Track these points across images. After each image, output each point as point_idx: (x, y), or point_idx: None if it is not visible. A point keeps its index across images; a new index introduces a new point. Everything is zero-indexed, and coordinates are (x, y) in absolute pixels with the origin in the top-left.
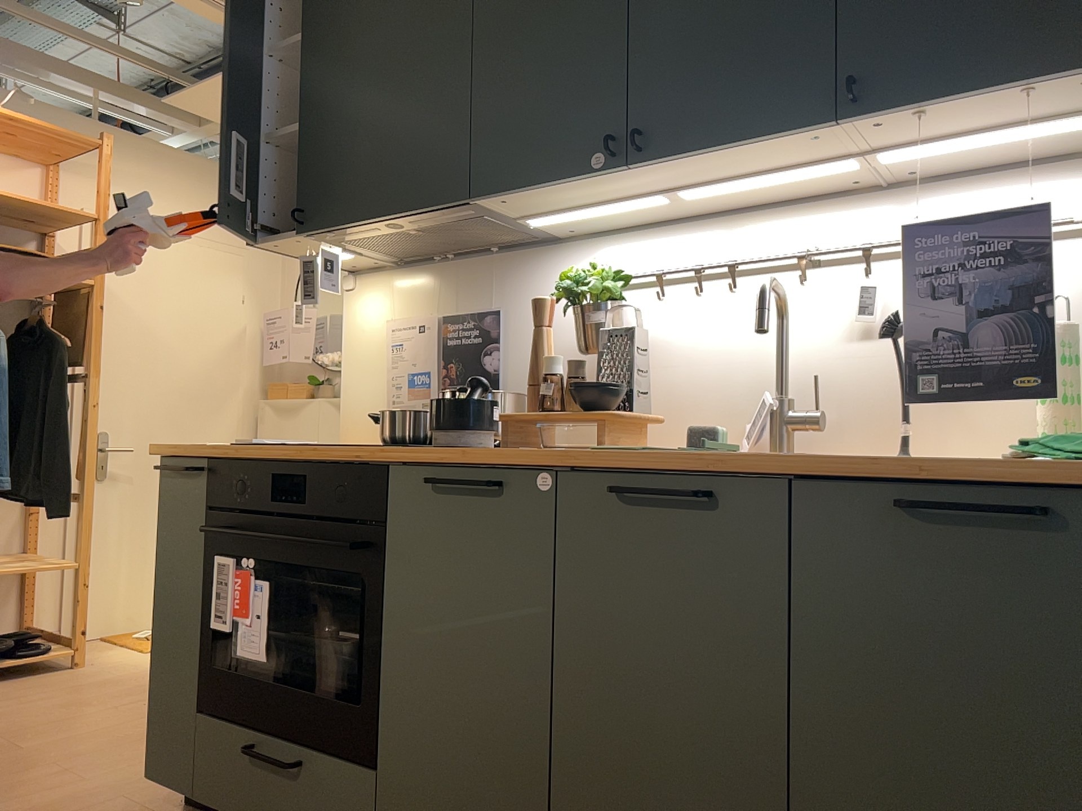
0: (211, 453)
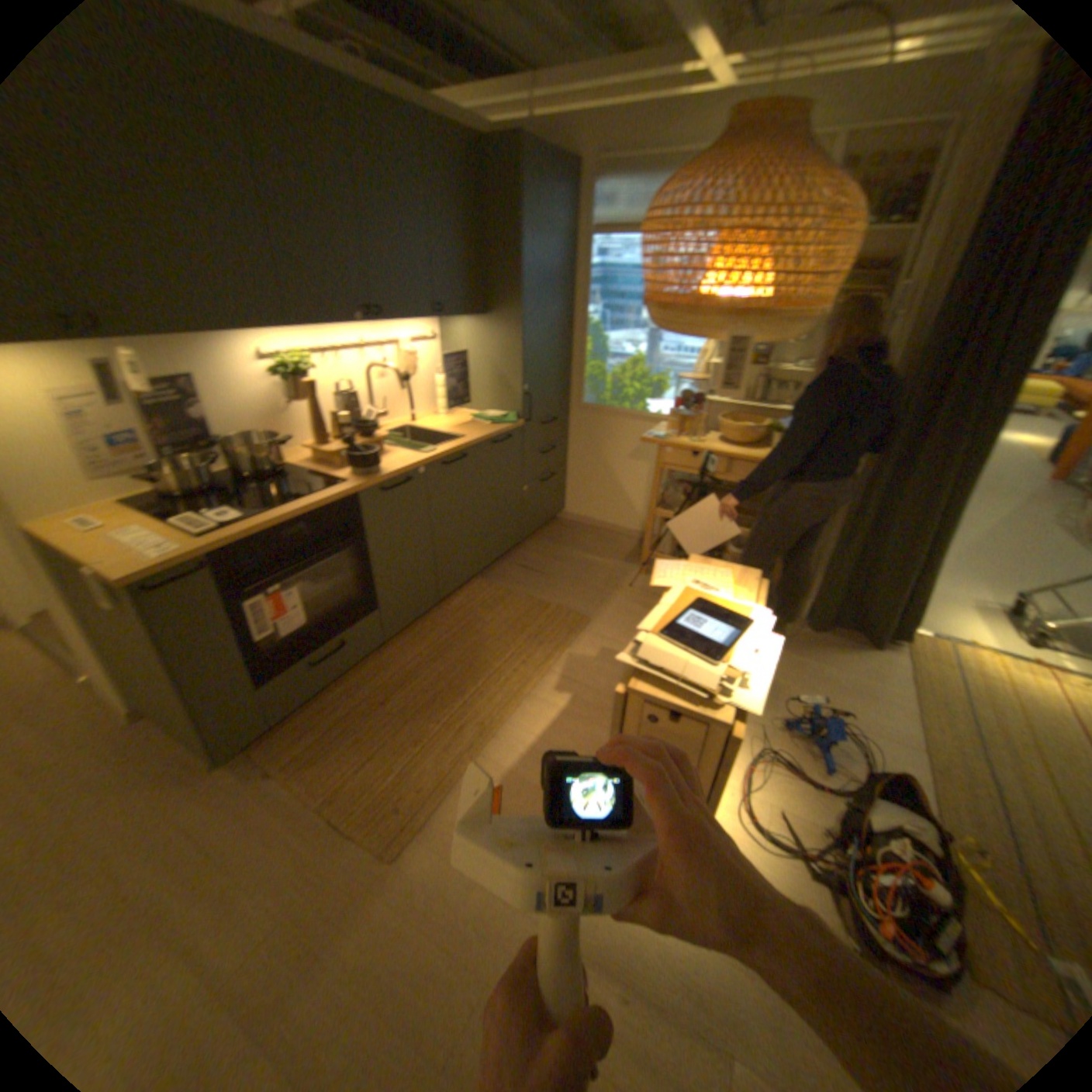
0: (203, 549)
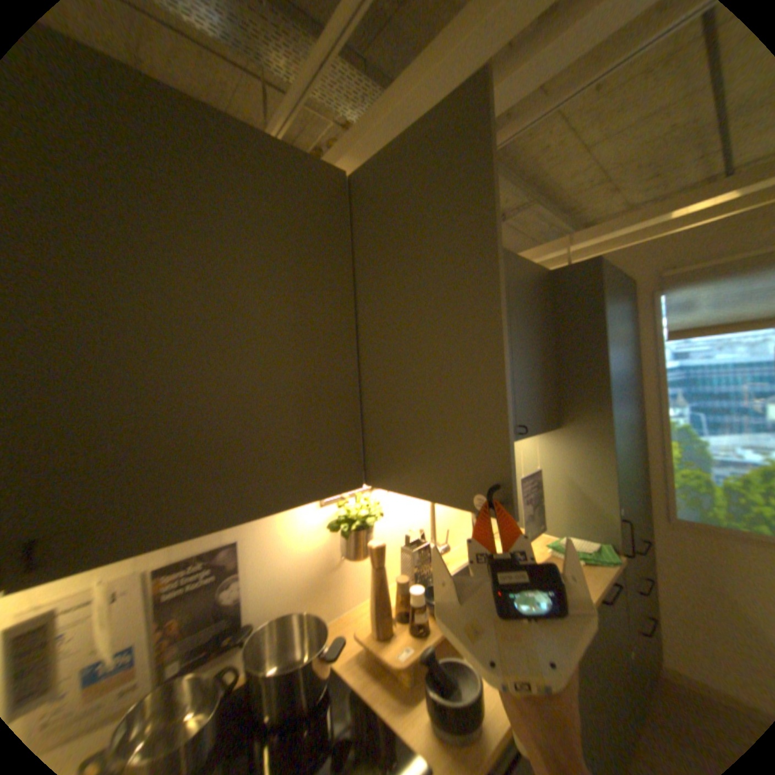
0: None
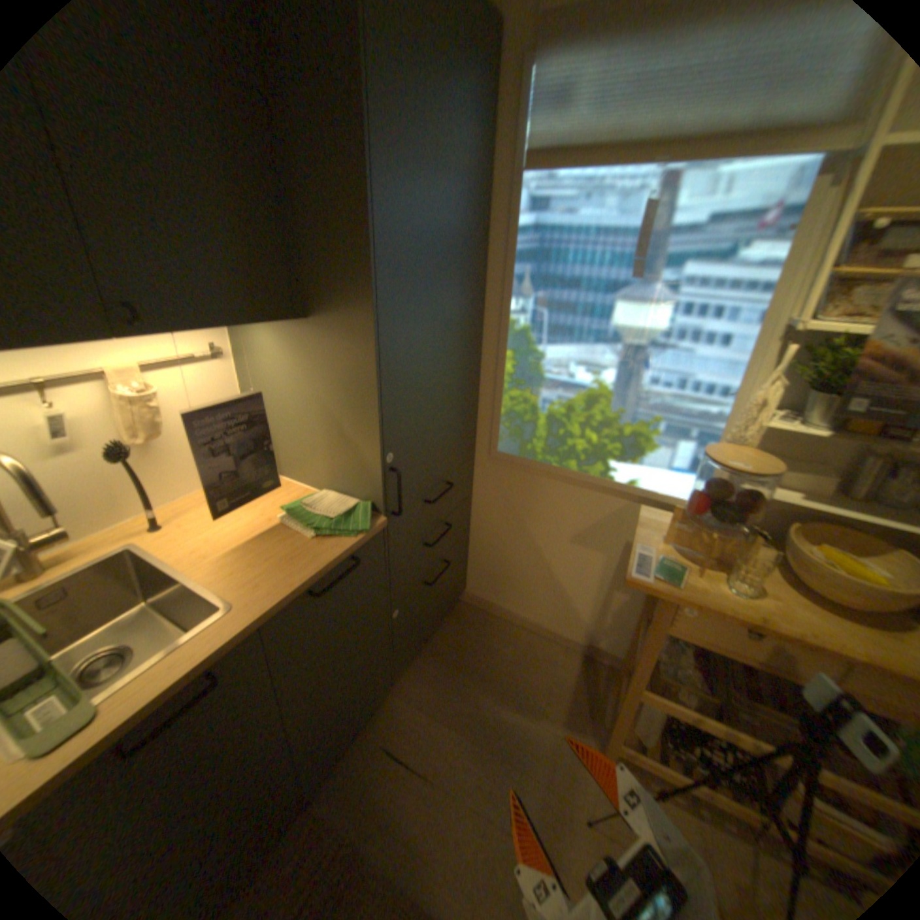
0: None
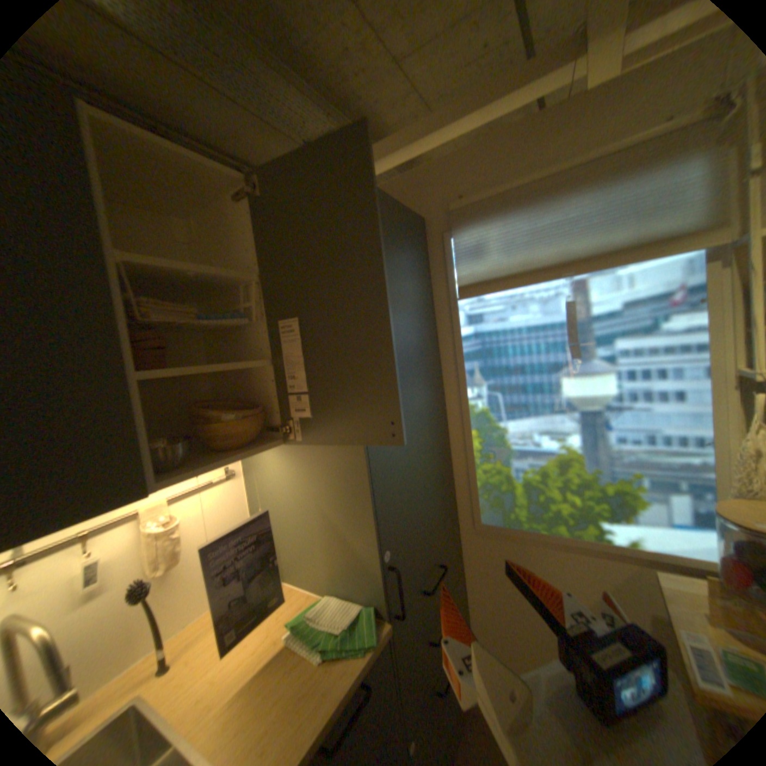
0: None
